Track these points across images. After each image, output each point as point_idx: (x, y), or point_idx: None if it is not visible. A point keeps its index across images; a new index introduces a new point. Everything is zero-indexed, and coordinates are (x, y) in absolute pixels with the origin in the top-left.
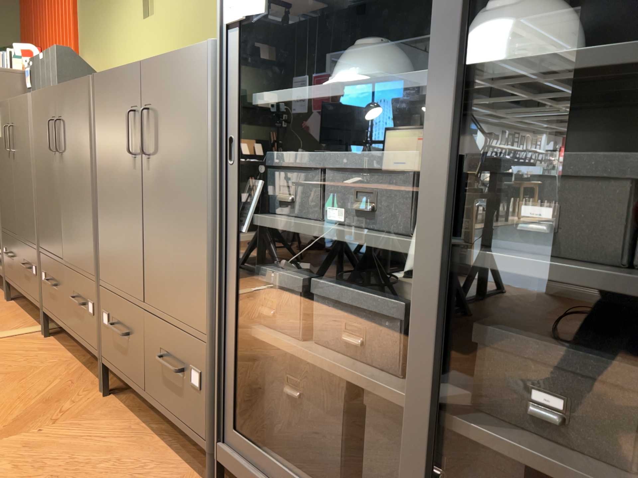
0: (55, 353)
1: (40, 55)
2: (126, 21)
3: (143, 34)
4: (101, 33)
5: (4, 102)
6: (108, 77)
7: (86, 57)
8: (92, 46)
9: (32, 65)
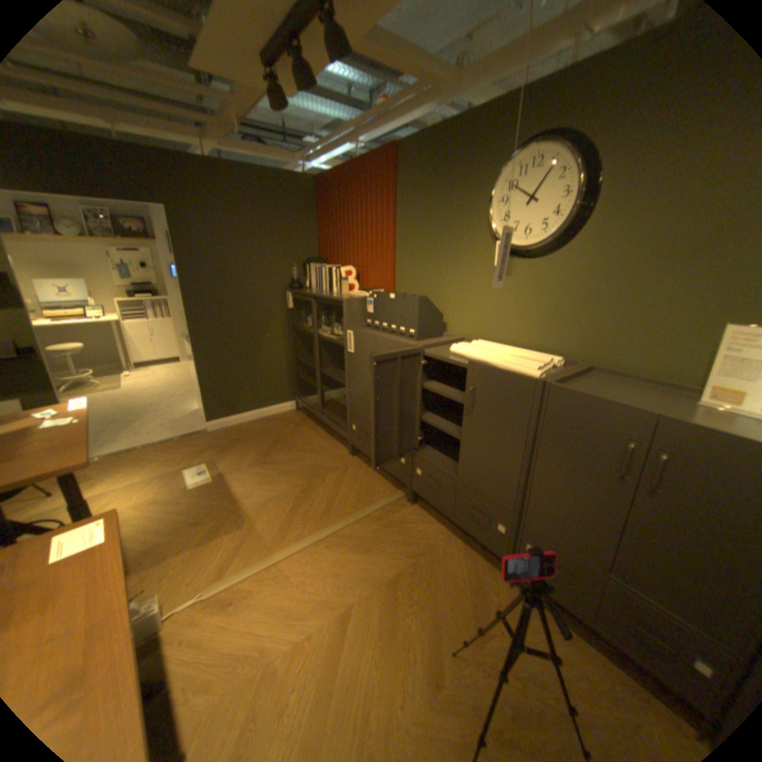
0: (434, 526)
1: (389, 294)
2: (467, 270)
3: (492, 287)
4: (428, 269)
5: (365, 332)
6: (583, 397)
7: (405, 282)
8: (413, 276)
9: (376, 297)
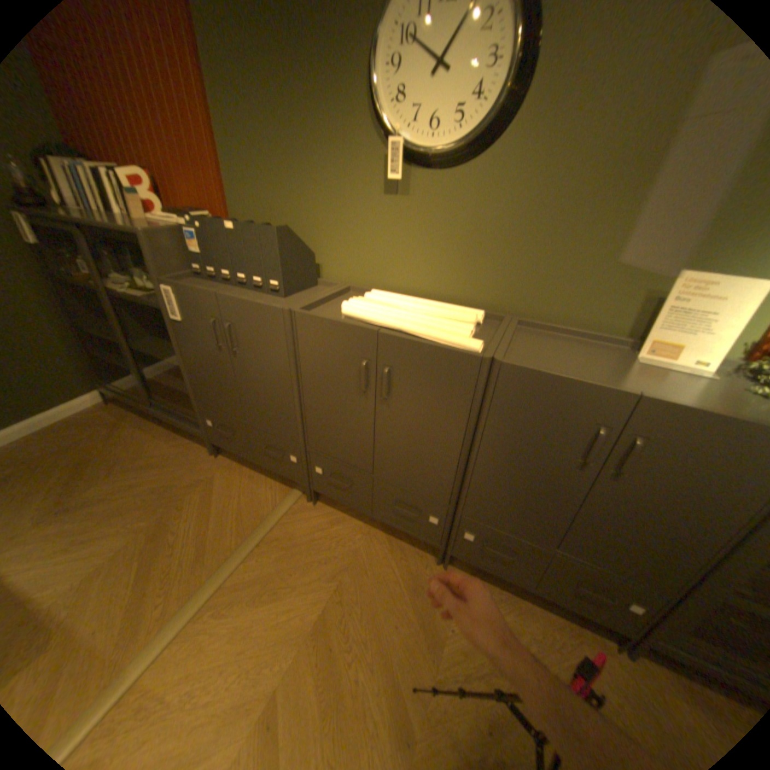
0: (347, 524)
1: (224, 222)
2: (342, 183)
3: (383, 212)
4: (279, 179)
5: (195, 287)
6: (545, 377)
7: (243, 199)
8: (256, 189)
9: (201, 225)
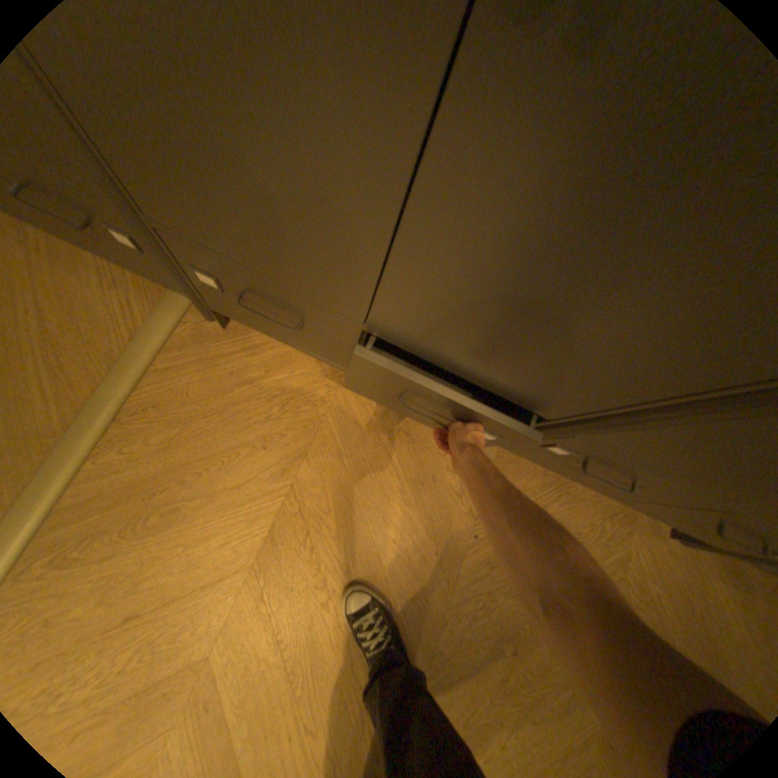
0: (295, 368)
1: None
2: None
3: None
4: None
5: None
6: None
7: None
8: None
9: None
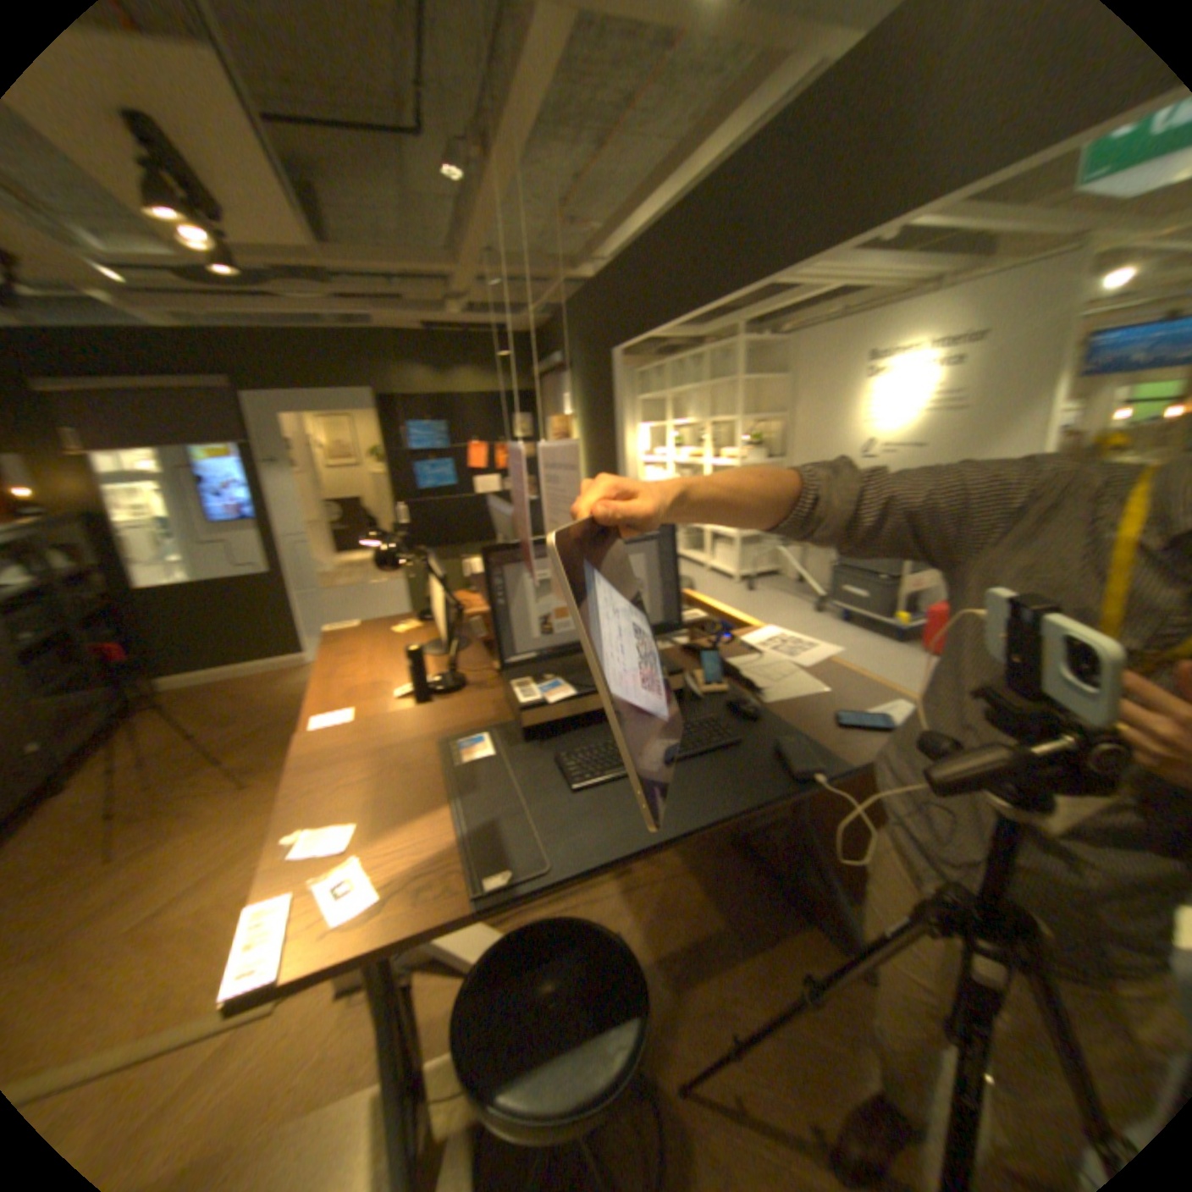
0: None
1: None
2: None
3: None
4: None
5: None
6: None
7: None
8: None
9: None
